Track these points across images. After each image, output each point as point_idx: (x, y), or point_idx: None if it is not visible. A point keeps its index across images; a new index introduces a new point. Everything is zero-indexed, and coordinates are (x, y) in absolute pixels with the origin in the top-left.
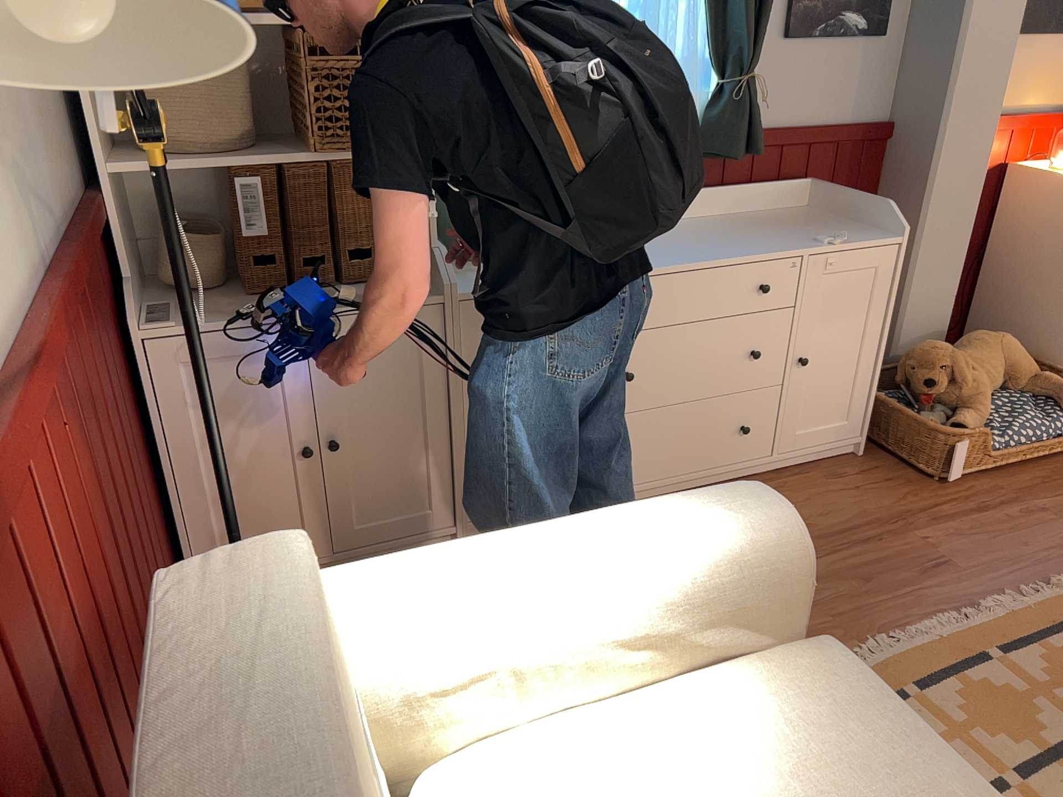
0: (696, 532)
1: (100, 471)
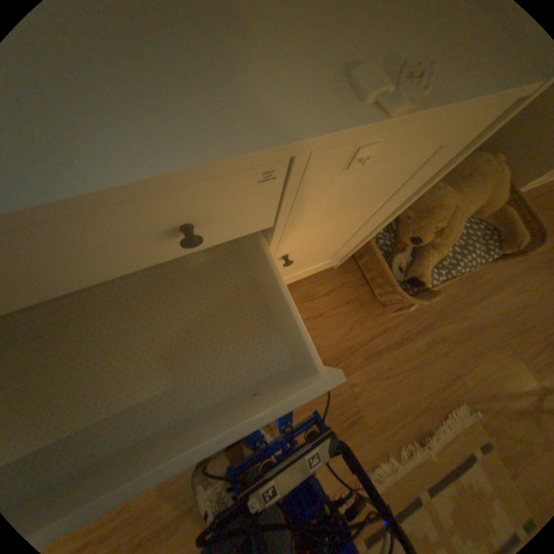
0: None
1: None
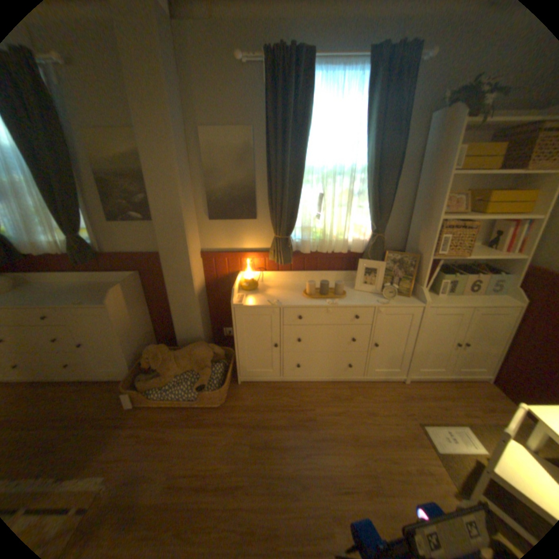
0: None
1: None
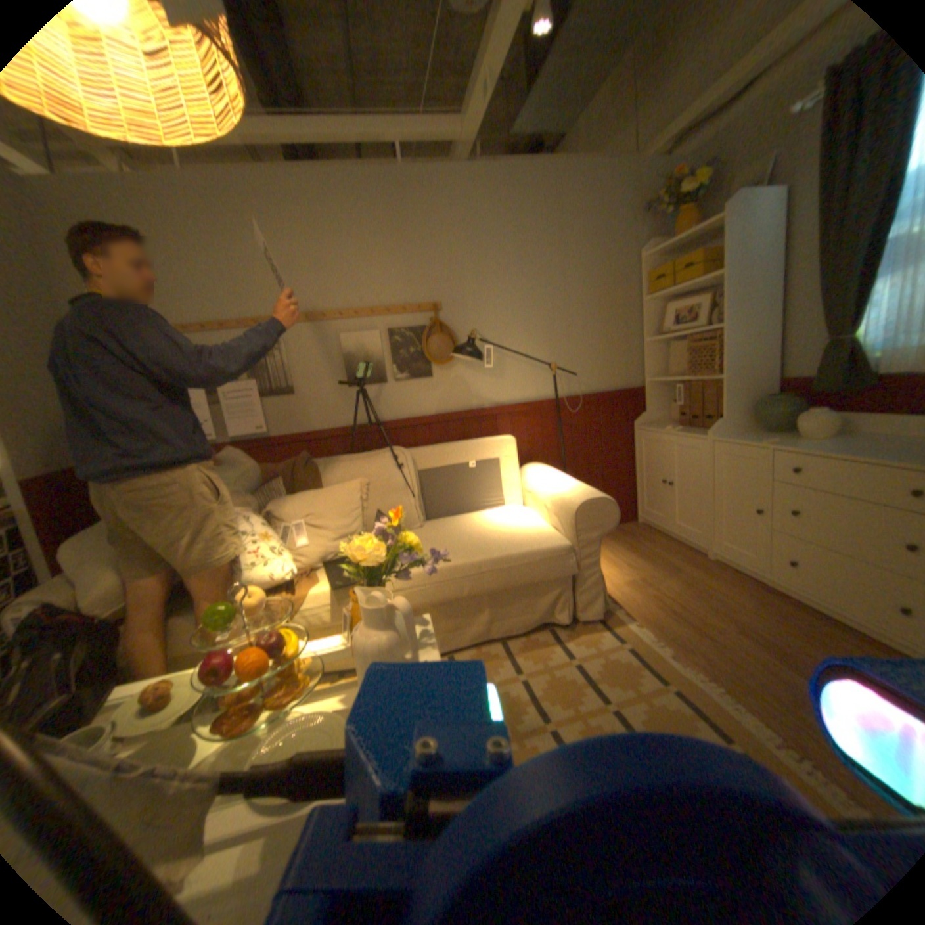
0: (572, 490)
1: (569, 442)
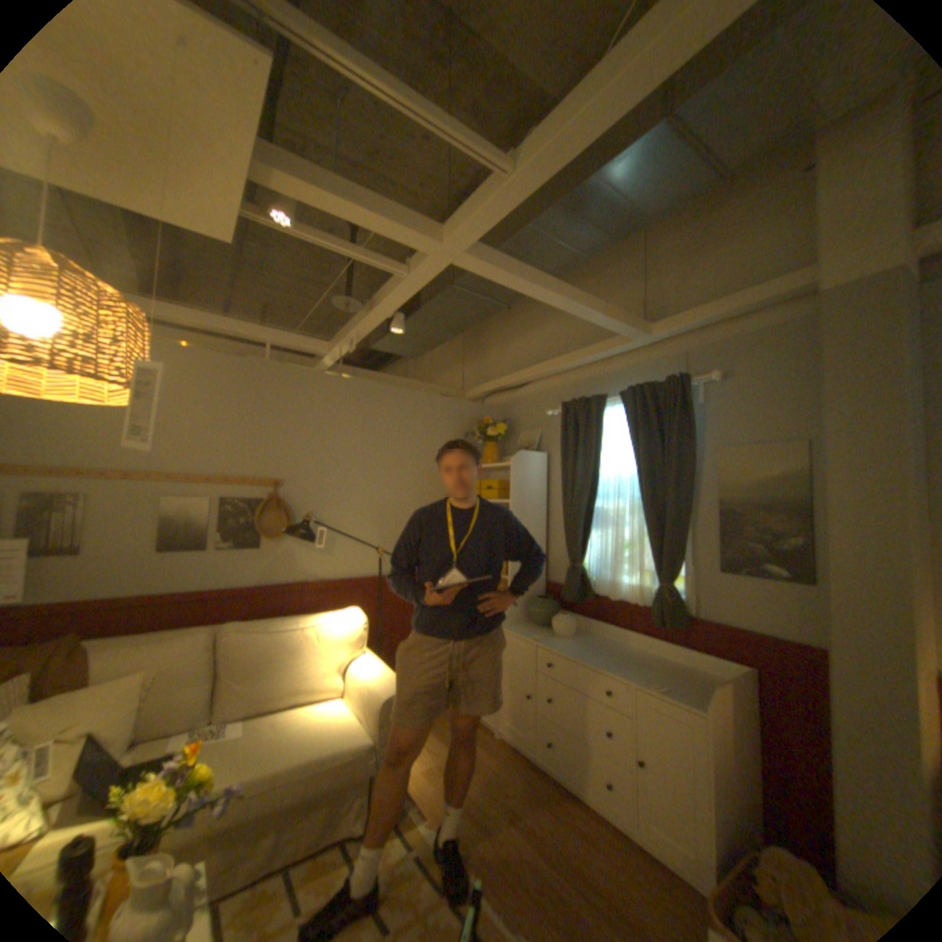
0: (381, 684)
1: (388, 619)
